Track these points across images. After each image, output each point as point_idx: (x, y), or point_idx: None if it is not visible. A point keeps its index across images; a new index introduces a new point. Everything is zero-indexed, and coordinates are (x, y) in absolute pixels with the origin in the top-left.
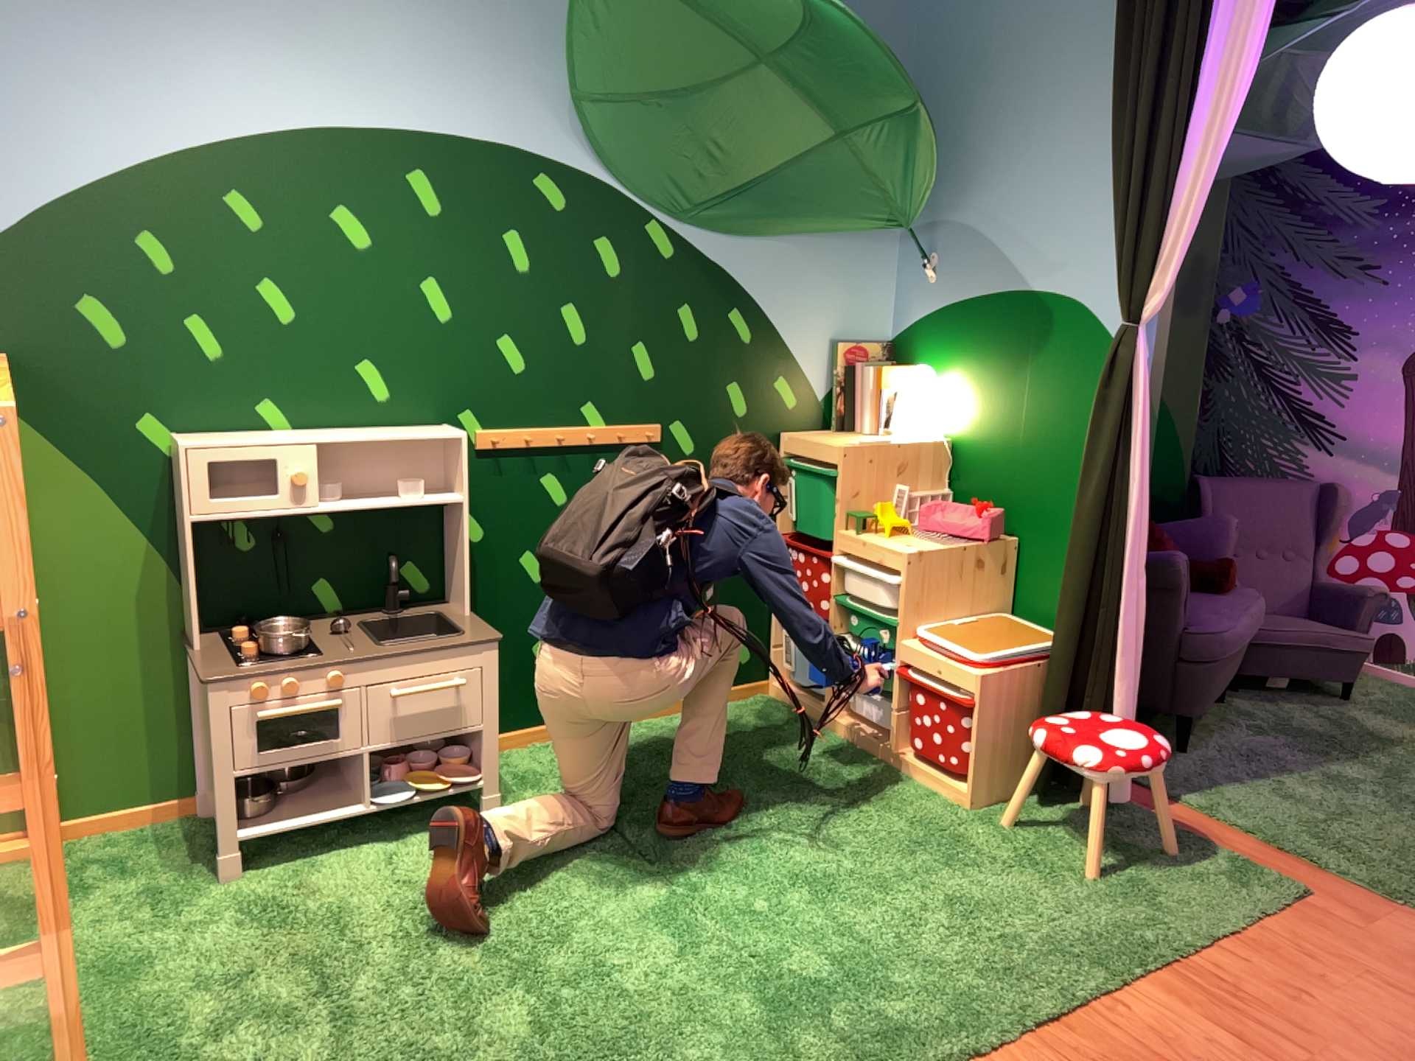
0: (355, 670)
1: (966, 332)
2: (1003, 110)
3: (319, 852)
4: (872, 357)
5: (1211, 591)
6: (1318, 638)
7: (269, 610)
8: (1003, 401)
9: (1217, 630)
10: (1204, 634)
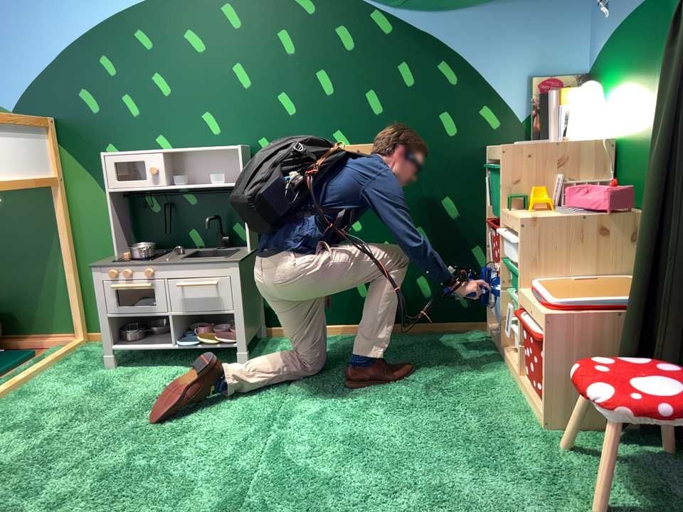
0: (155, 270)
1: (626, 42)
2: None
3: (148, 367)
4: (570, 83)
5: None
6: None
7: (164, 243)
8: (648, 92)
9: None
10: None
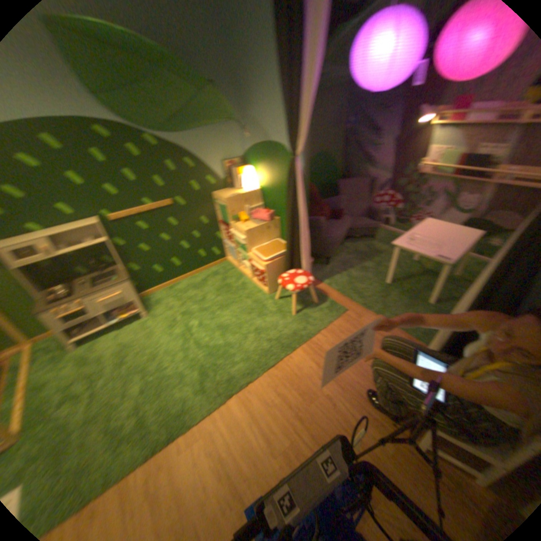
0: (80, 301)
1: (259, 154)
2: (255, 67)
3: (94, 341)
4: (236, 162)
5: (339, 221)
6: (370, 226)
7: (59, 280)
8: (271, 177)
9: (337, 236)
10: (333, 238)
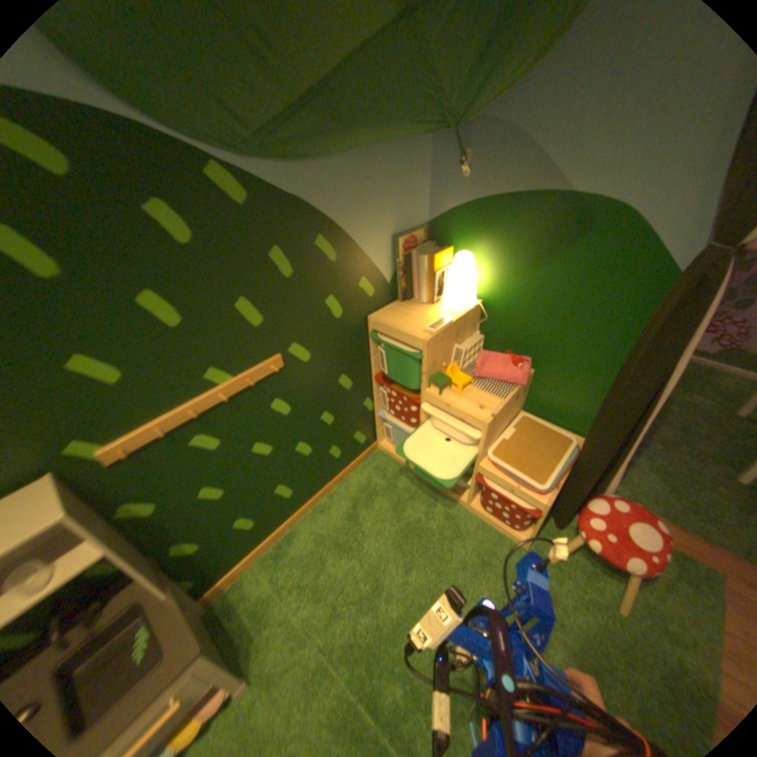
0: None
1: (506, 220)
2: None
3: None
4: (423, 238)
5: None
6: None
7: None
8: (539, 280)
9: None
10: None
